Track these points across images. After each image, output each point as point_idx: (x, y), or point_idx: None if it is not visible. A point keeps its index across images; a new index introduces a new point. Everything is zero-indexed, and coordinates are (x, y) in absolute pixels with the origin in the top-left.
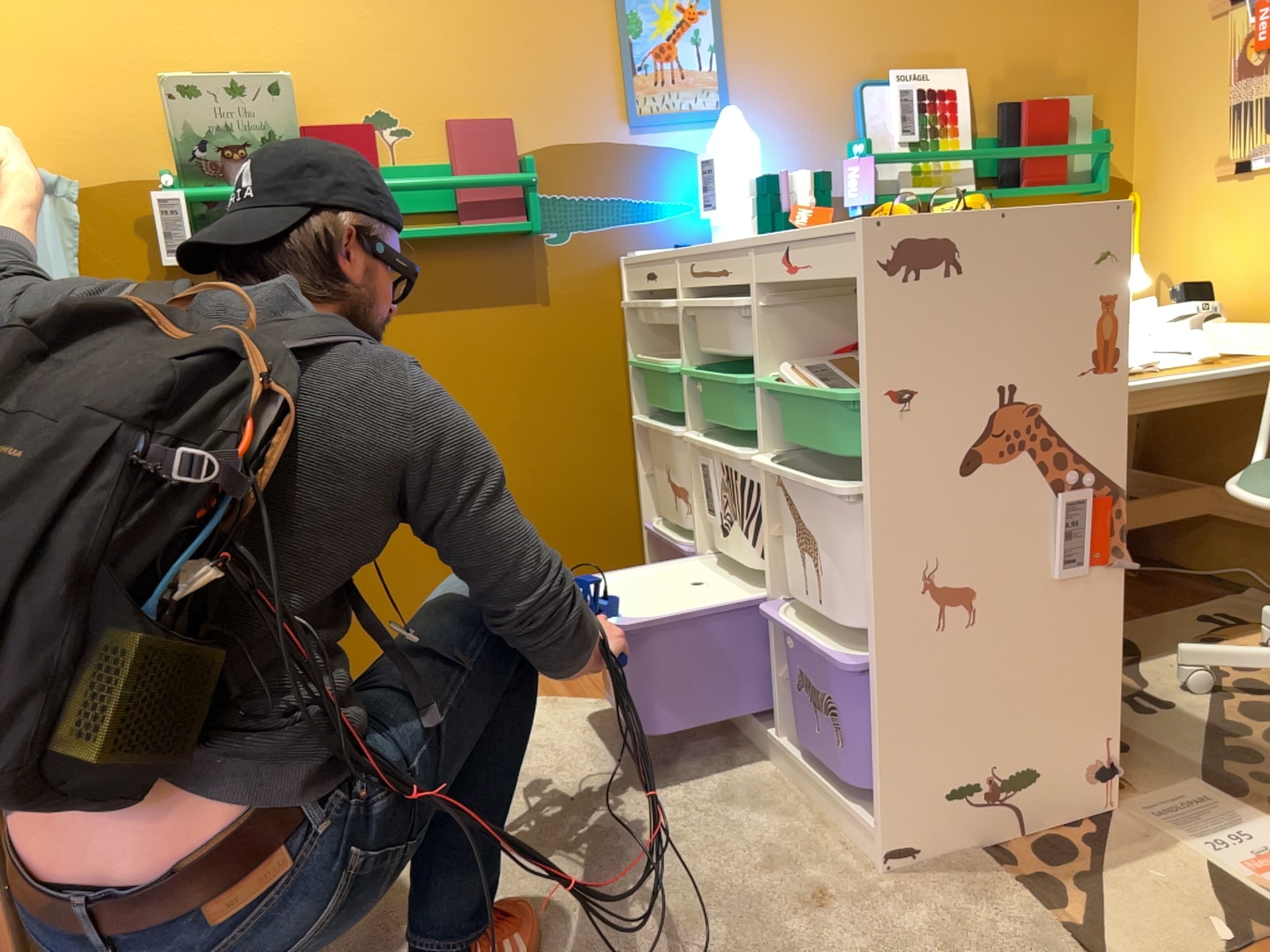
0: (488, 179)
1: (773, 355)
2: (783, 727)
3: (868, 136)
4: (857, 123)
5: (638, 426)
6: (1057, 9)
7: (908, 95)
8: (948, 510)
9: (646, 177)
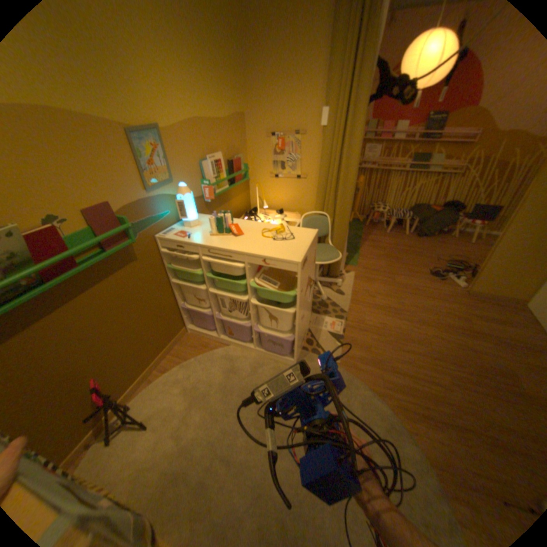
0: (109, 229)
1: (251, 275)
2: (256, 345)
3: (206, 177)
4: (201, 172)
5: (173, 282)
6: (233, 130)
7: (212, 163)
8: (304, 302)
9: (155, 207)
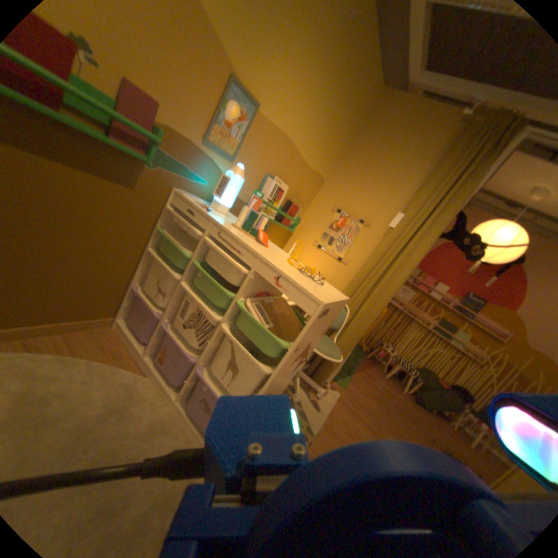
0: (137, 126)
1: (246, 294)
2: (181, 400)
3: (262, 192)
4: (261, 186)
5: (148, 254)
6: (309, 184)
7: (276, 188)
8: (285, 375)
9: (199, 165)
